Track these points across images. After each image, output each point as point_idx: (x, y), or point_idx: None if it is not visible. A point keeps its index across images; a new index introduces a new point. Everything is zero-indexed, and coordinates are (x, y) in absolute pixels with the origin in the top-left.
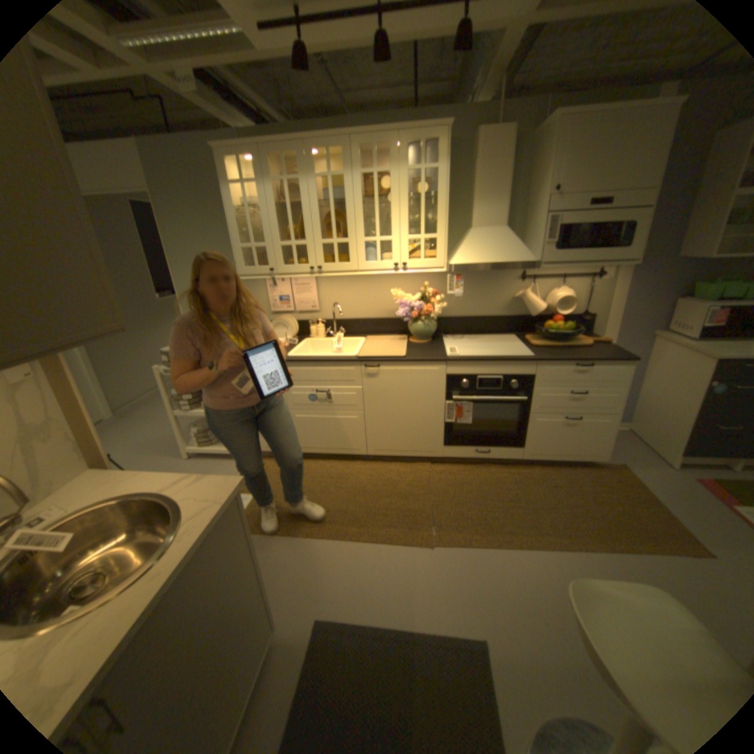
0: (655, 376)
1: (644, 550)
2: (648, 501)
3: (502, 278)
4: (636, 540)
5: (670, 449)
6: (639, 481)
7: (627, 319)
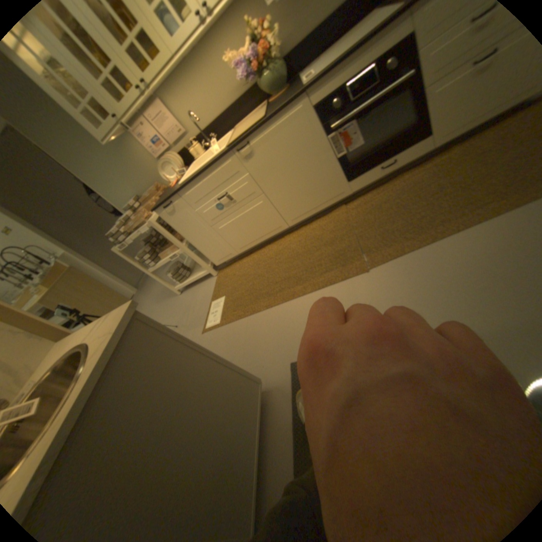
0: None
1: None
2: None
3: None
4: None
5: None
6: None
7: None
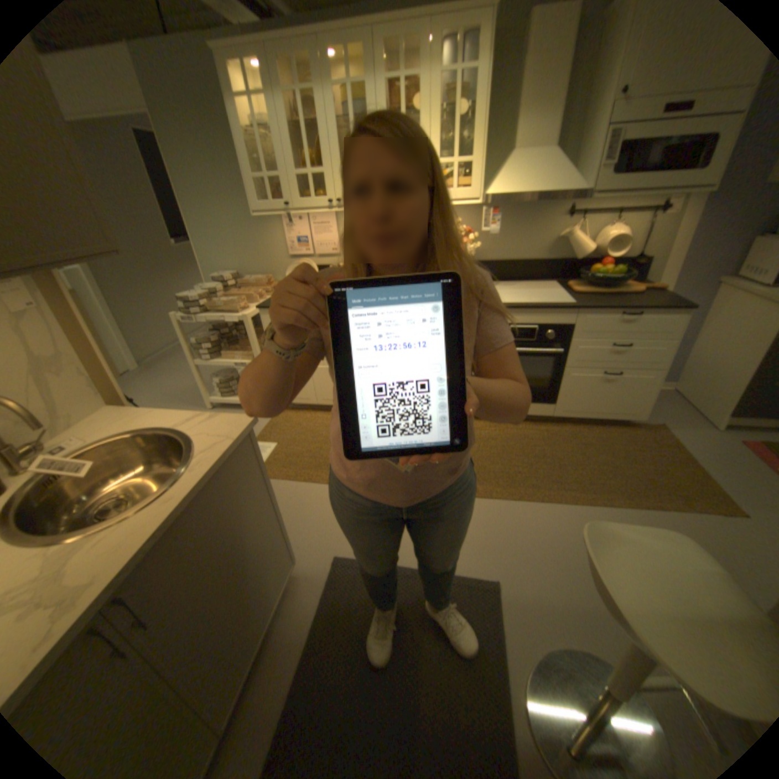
0: (713, 330)
1: (672, 507)
2: (684, 461)
3: (547, 213)
4: (665, 497)
5: (717, 409)
6: (678, 441)
7: (689, 263)
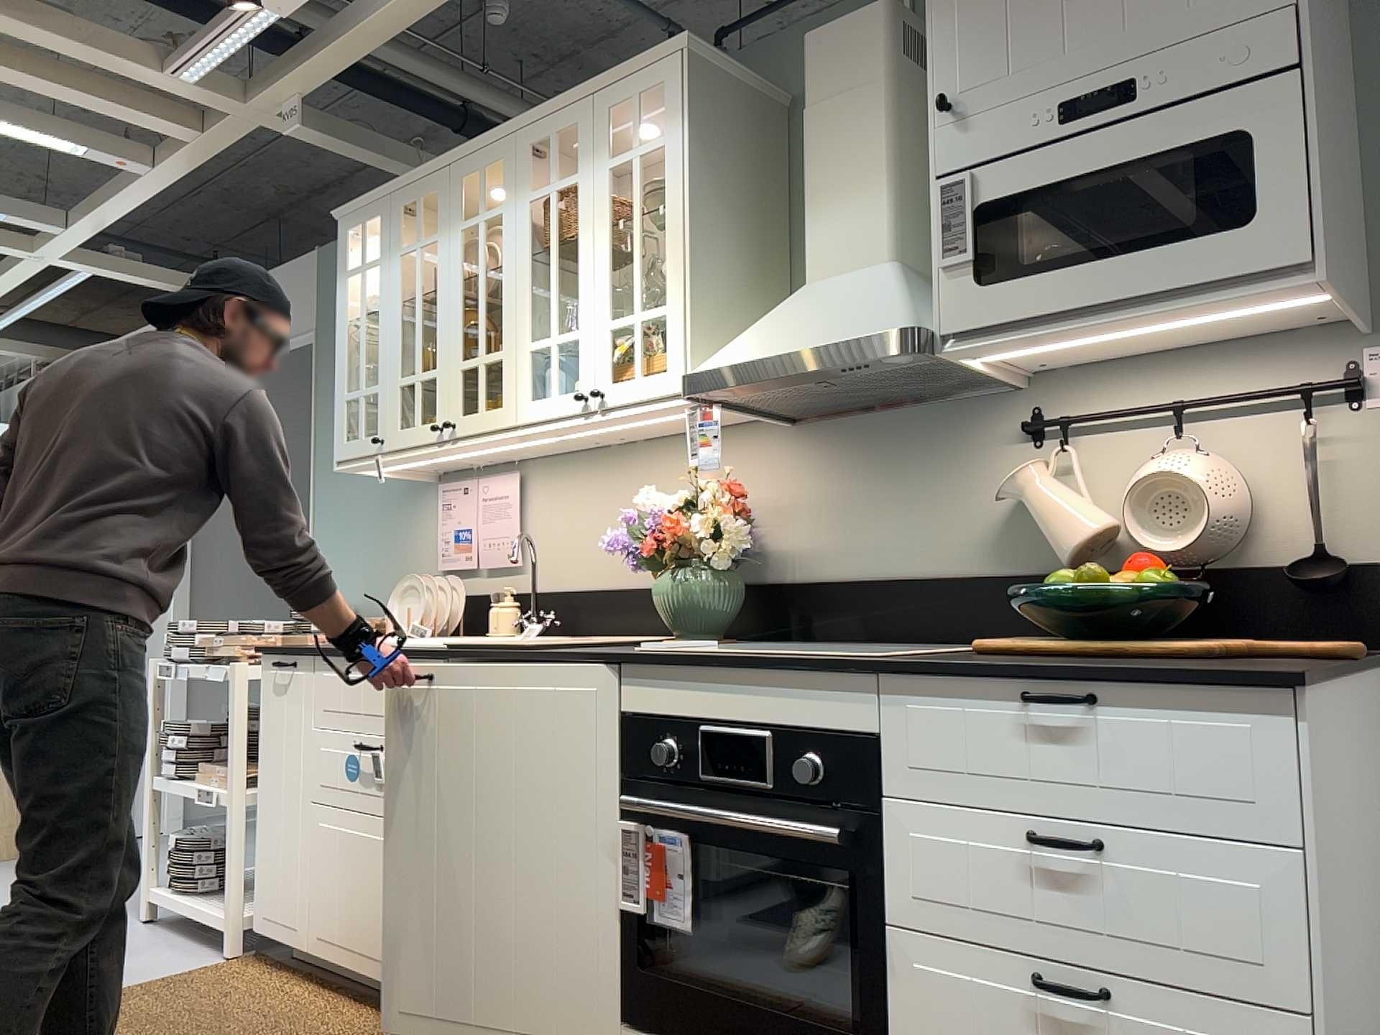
0: None
1: None
2: None
3: (963, 439)
4: None
5: None
6: None
7: None
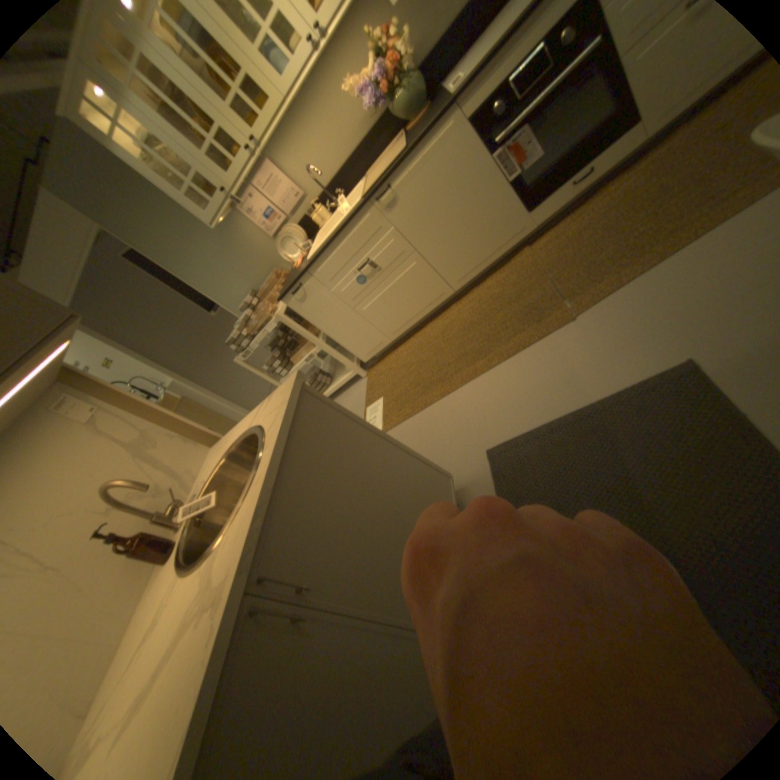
0: None
1: None
2: None
3: None
4: None
5: None
6: None
7: None
